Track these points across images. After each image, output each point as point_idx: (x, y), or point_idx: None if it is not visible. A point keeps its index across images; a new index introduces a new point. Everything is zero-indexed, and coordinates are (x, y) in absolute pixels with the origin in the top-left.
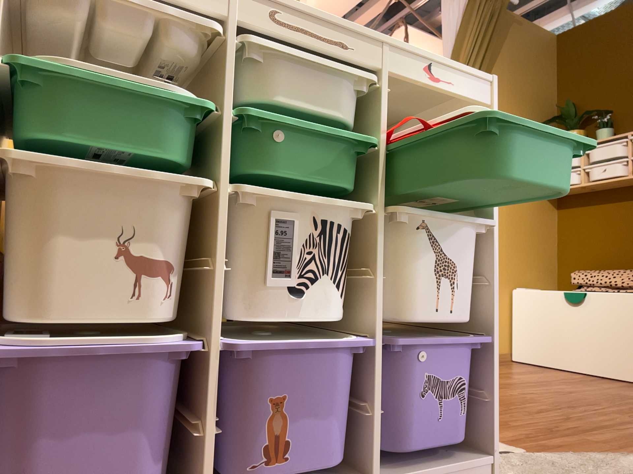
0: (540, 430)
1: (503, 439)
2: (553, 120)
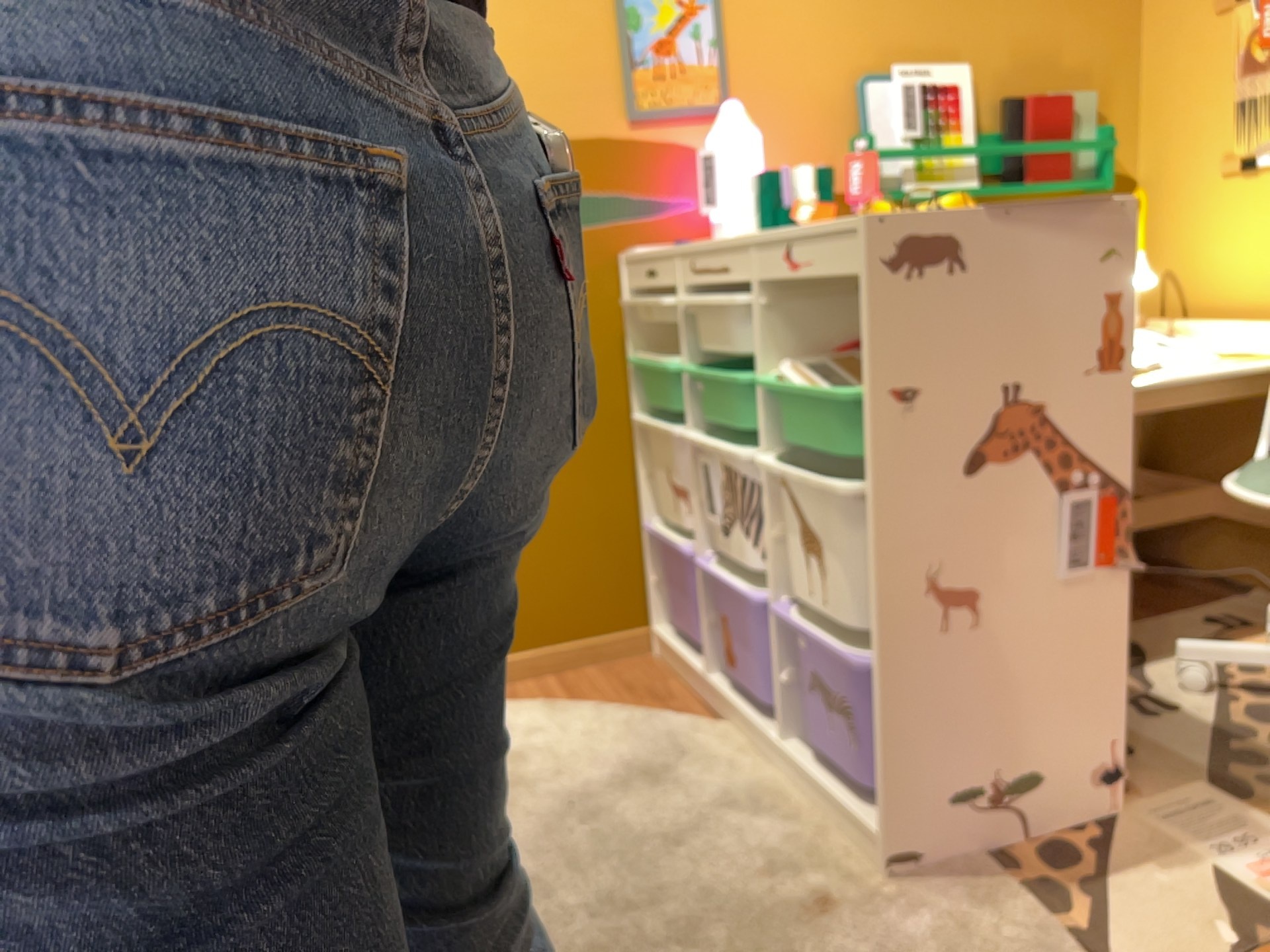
0: None
1: None
2: None
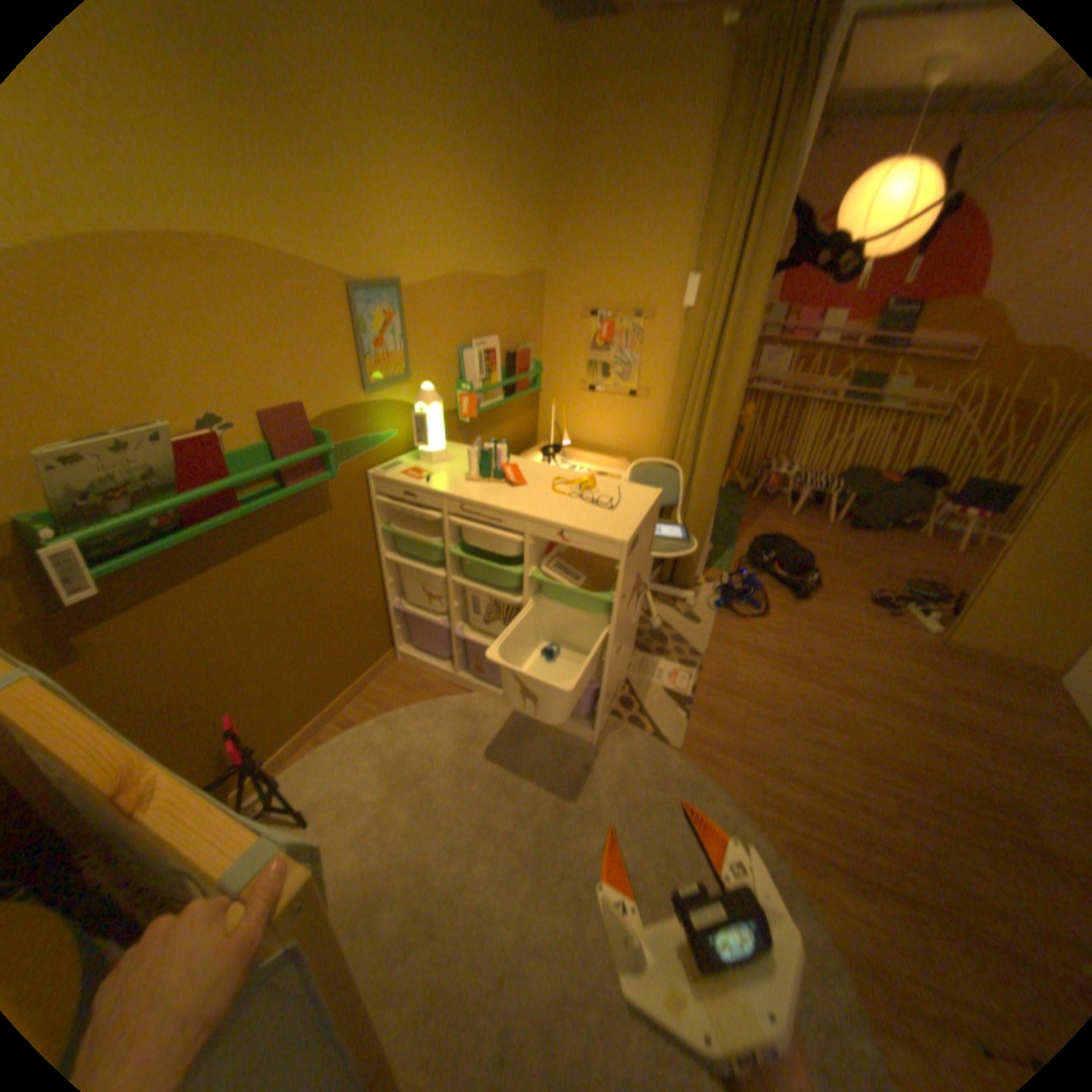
0: (742, 754)
1: (689, 737)
2: None
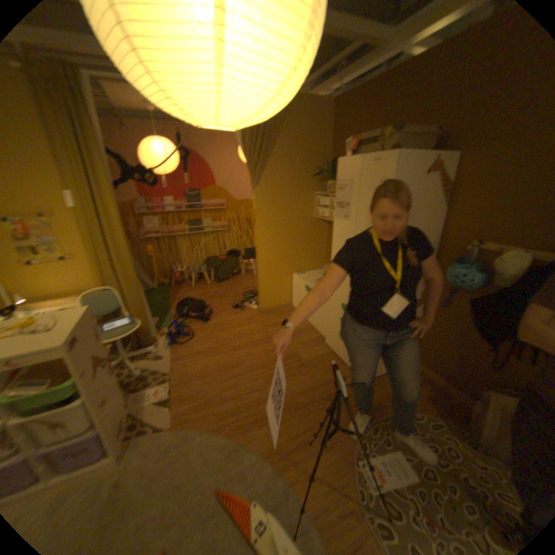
0: (200, 408)
1: (172, 419)
2: (323, 172)
